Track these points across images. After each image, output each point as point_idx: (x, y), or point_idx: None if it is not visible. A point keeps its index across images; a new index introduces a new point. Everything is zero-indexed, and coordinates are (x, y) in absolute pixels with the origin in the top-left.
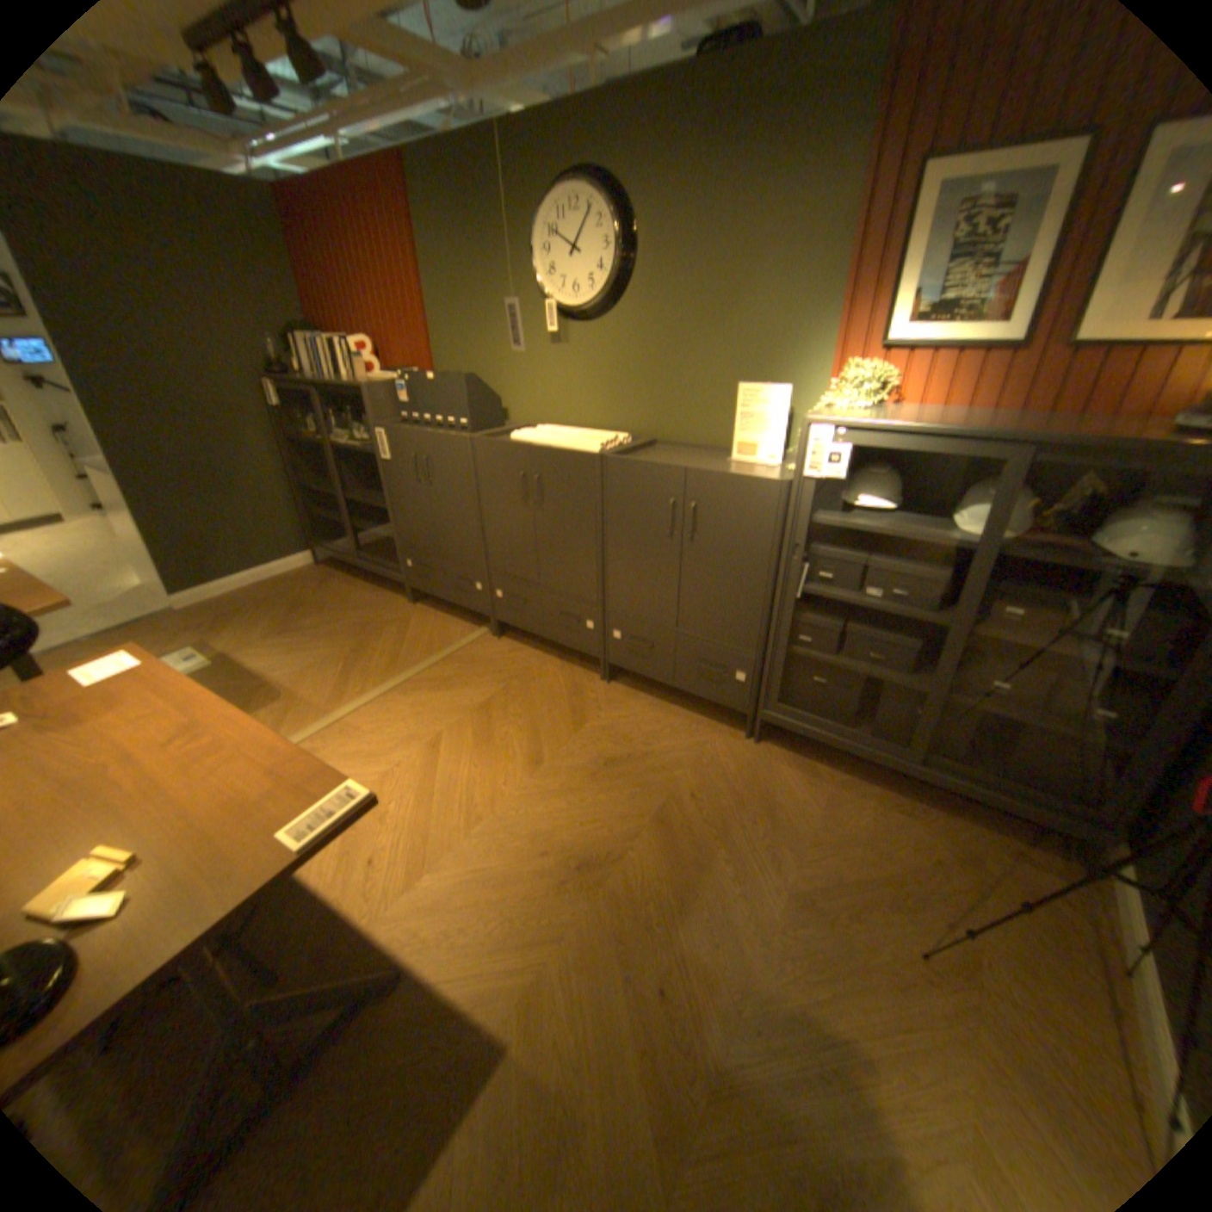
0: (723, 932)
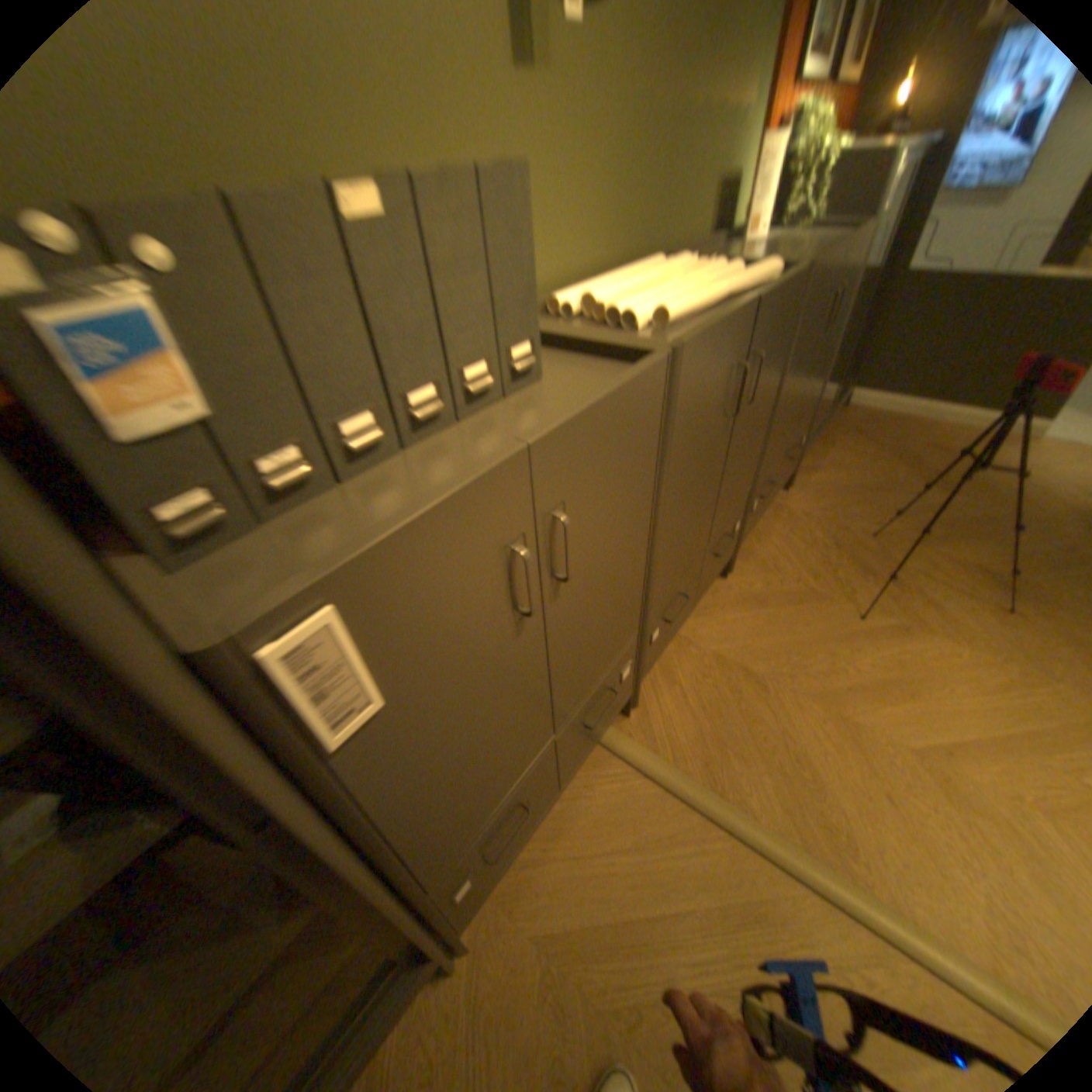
0: (997, 521)
